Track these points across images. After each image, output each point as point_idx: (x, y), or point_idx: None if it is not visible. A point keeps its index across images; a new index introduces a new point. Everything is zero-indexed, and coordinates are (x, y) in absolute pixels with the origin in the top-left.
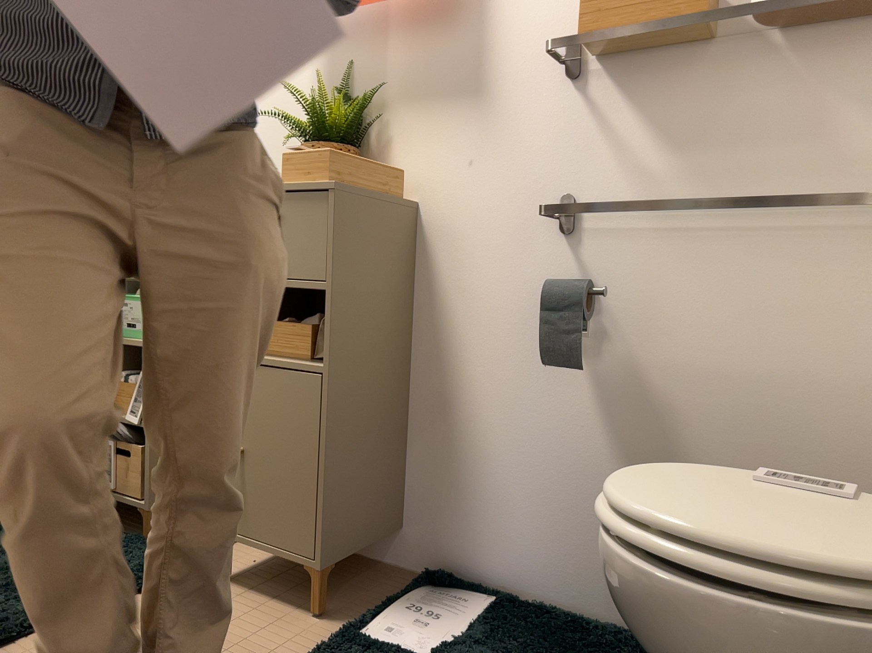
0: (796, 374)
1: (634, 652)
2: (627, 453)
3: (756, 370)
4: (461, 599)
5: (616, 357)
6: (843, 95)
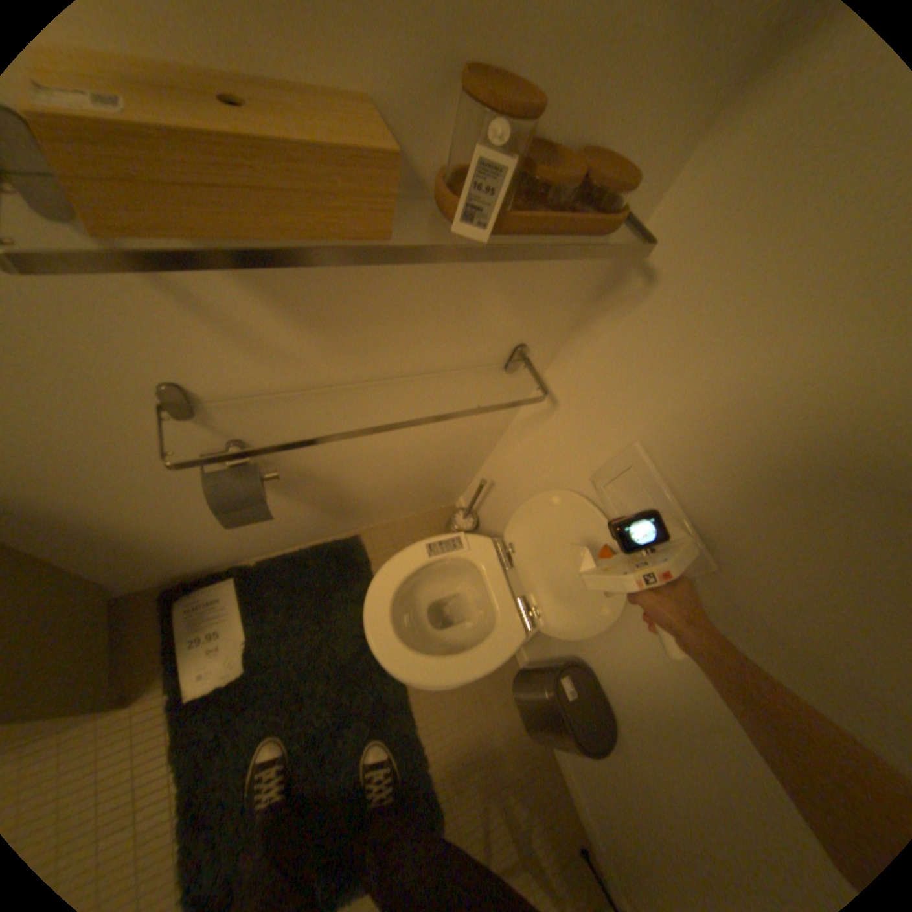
0: (417, 442)
1: (337, 565)
2: (304, 499)
3: (392, 447)
4: (212, 602)
5: (282, 469)
6: (493, 277)
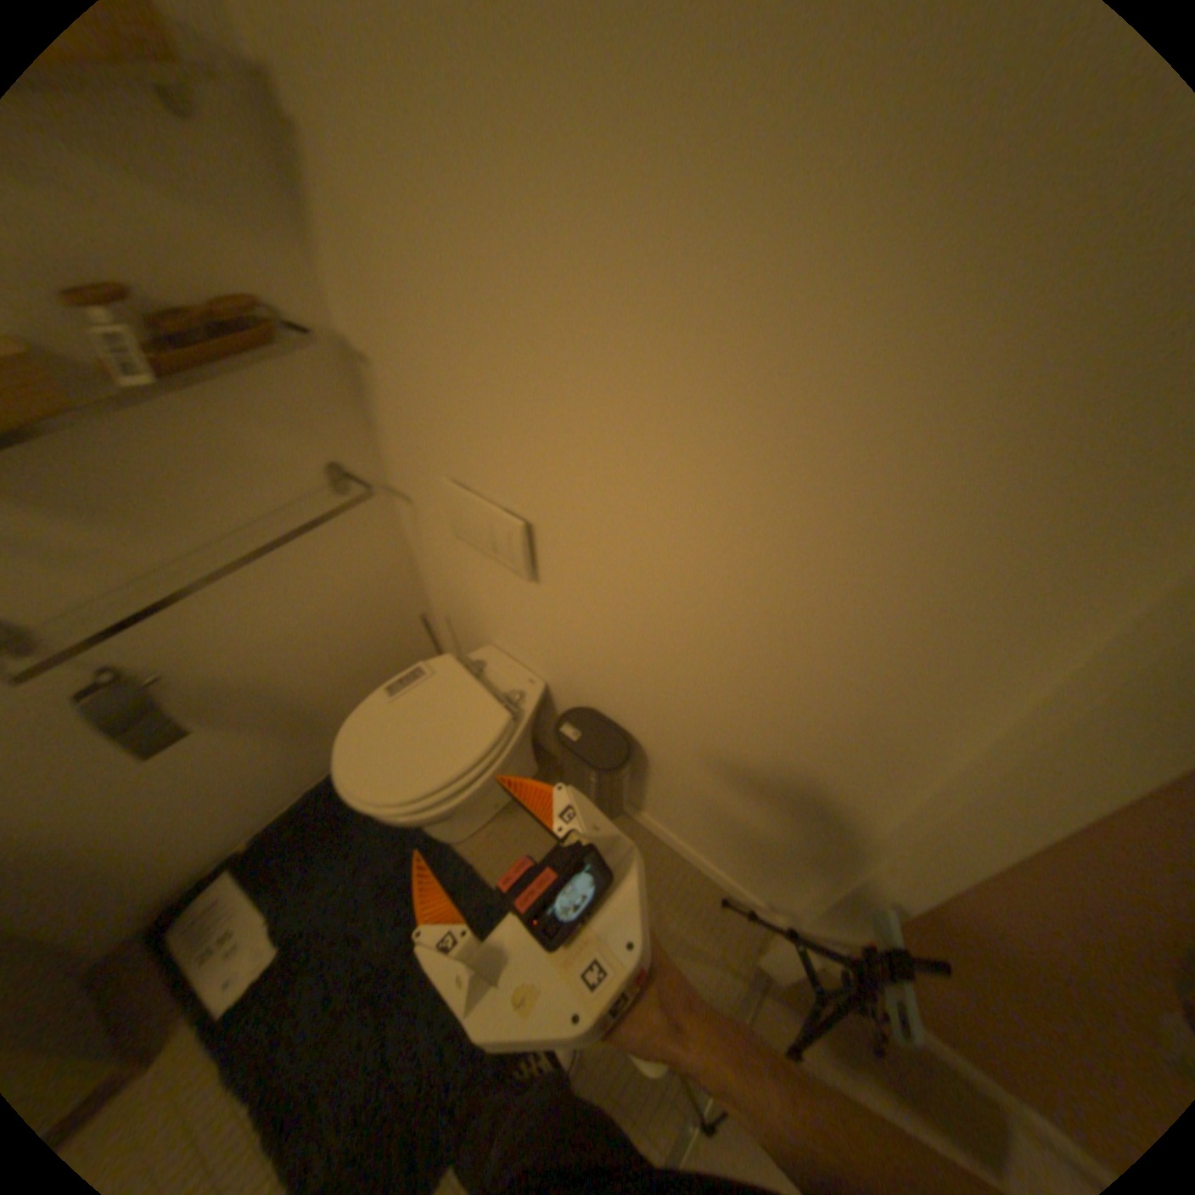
0: (316, 609)
1: None
2: (240, 729)
3: (291, 624)
4: (207, 909)
5: (179, 695)
6: (234, 420)
